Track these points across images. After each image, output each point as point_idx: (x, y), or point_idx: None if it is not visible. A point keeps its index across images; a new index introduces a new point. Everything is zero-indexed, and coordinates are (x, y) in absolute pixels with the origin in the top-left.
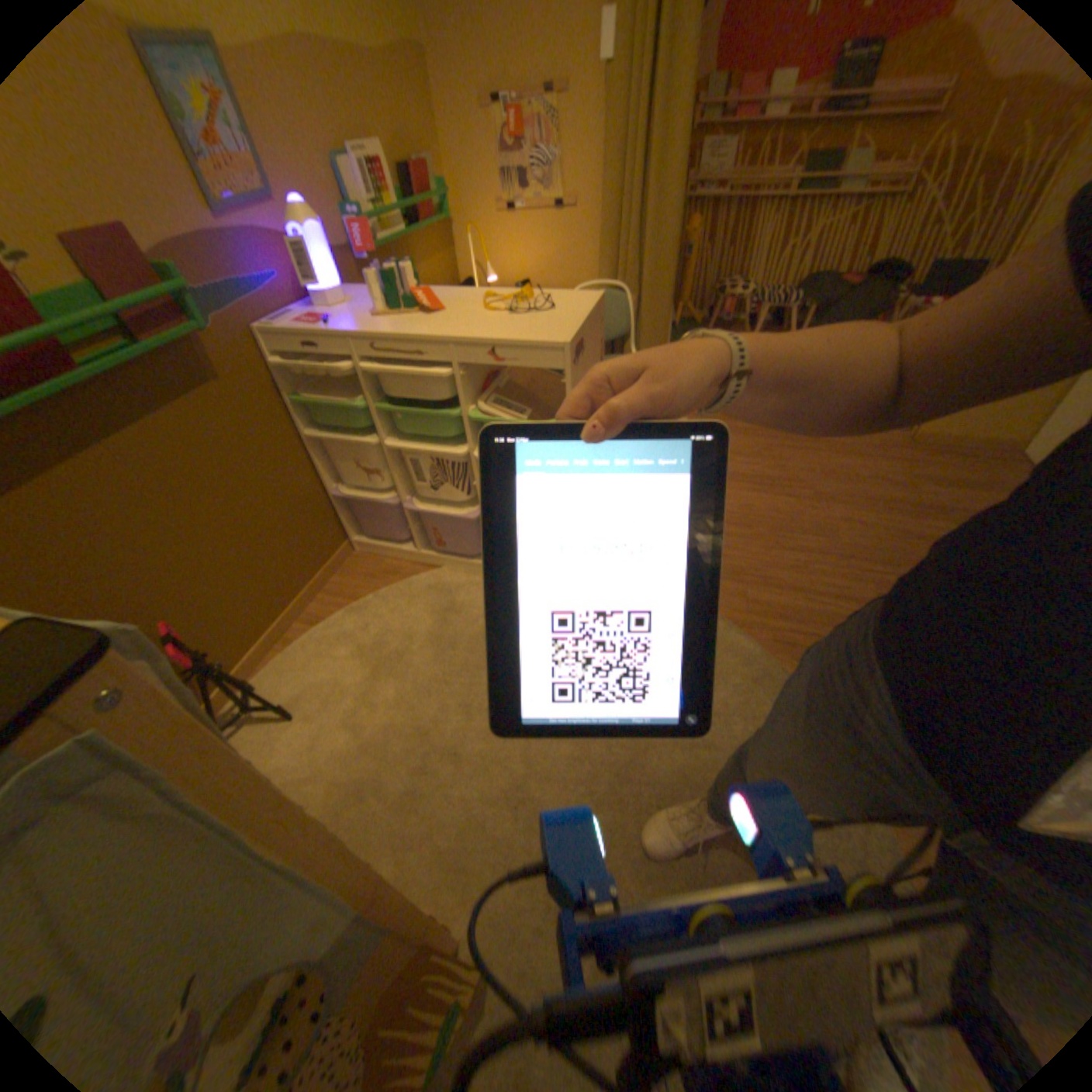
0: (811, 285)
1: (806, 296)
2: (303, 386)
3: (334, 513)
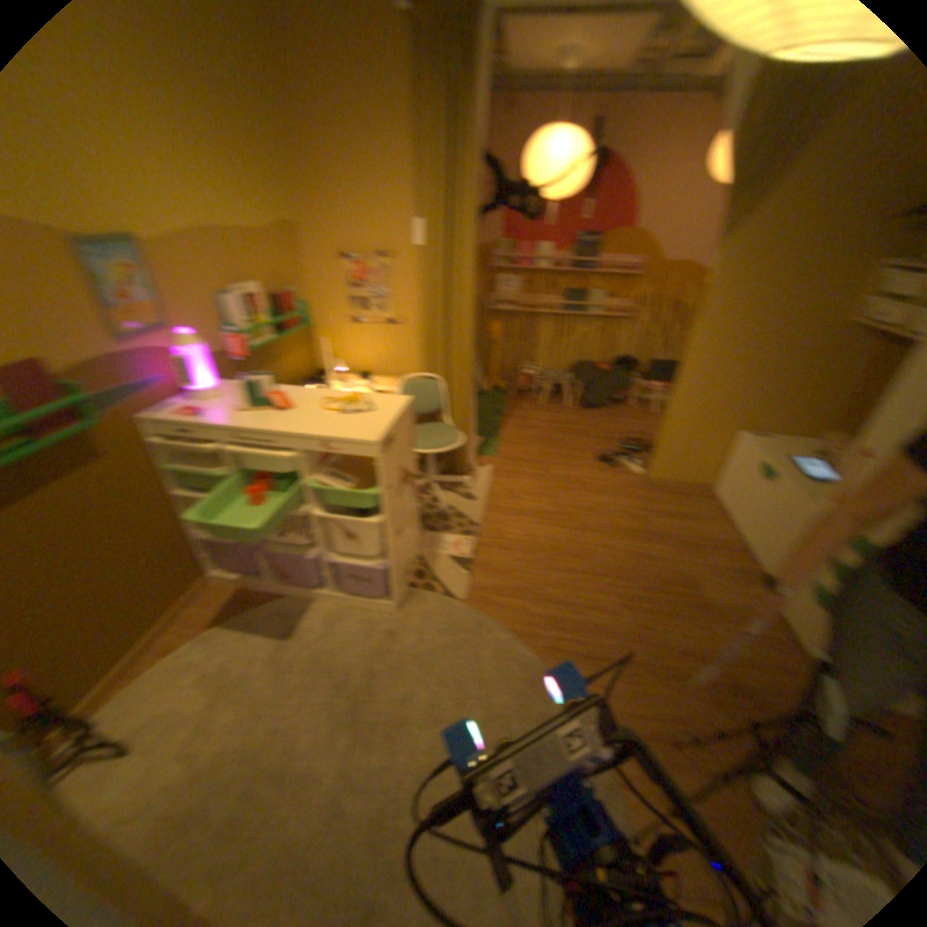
0: (575, 369)
1: (572, 376)
2: (171, 457)
3: (190, 554)
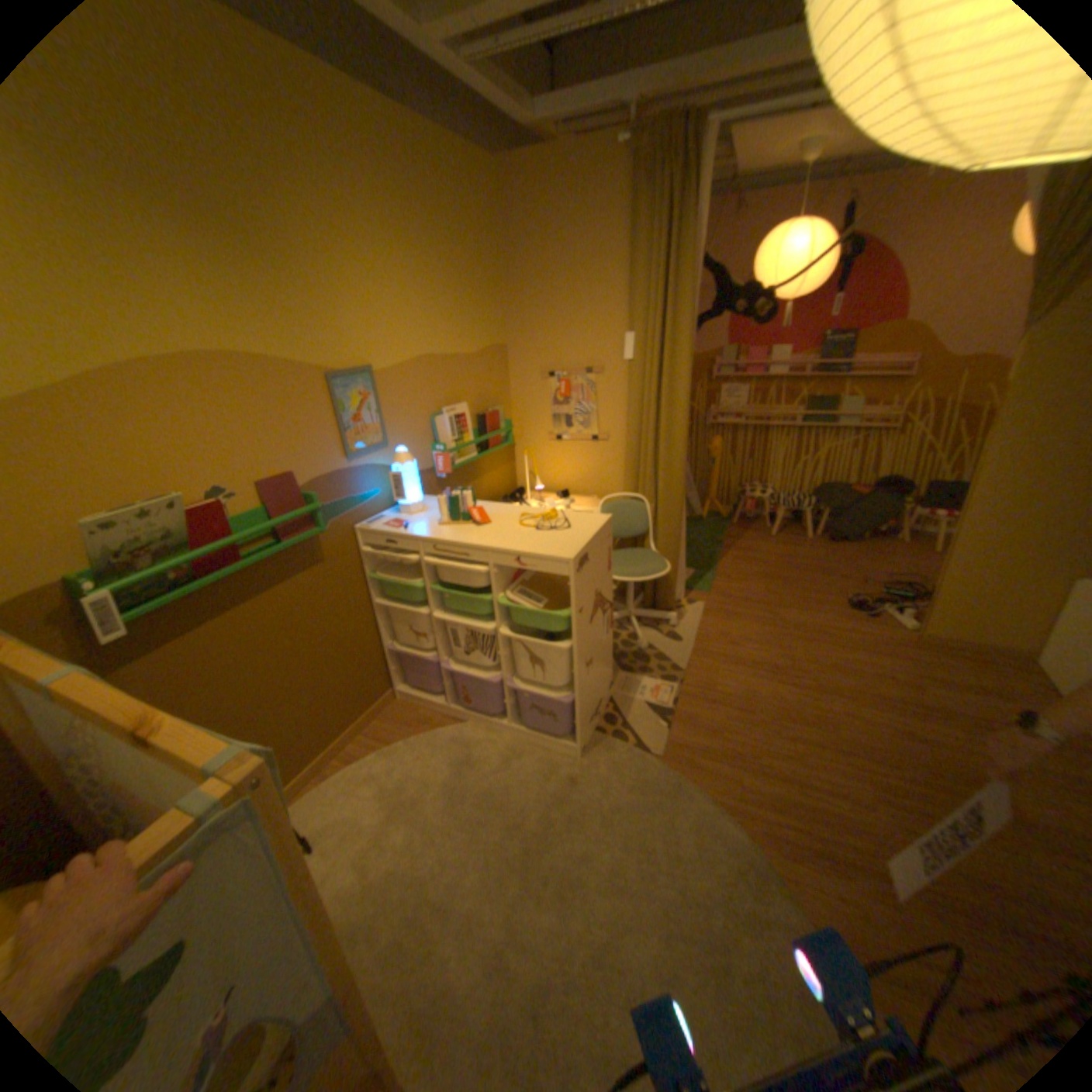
0: (824, 492)
1: (820, 501)
2: (381, 567)
3: (385, 665)
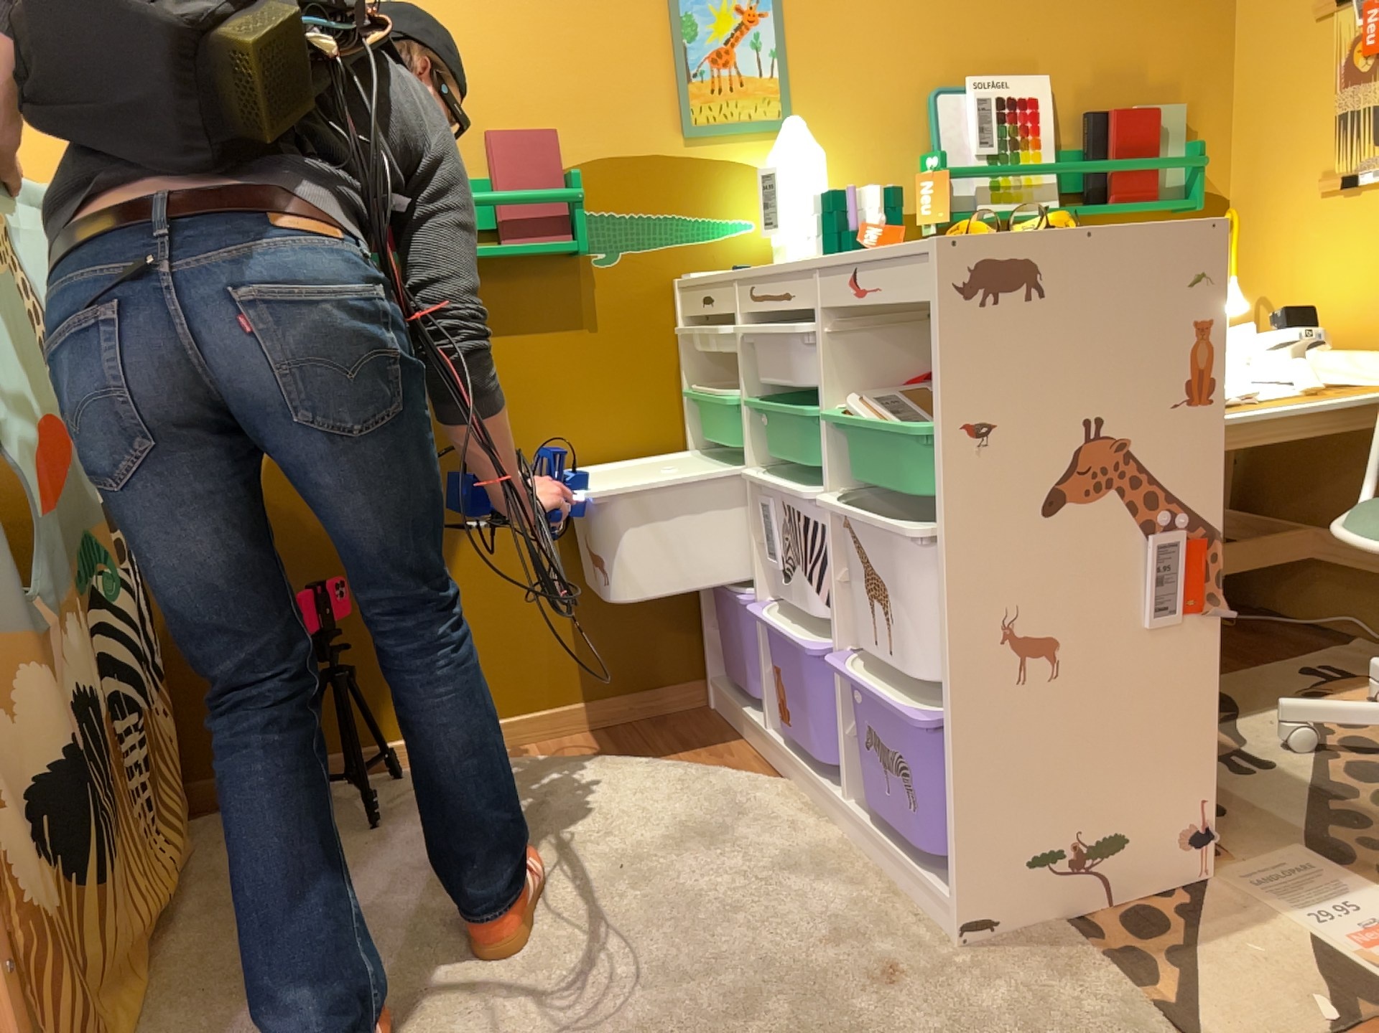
0: None
1: None
2: (718, 381)
3: (700, 615)
